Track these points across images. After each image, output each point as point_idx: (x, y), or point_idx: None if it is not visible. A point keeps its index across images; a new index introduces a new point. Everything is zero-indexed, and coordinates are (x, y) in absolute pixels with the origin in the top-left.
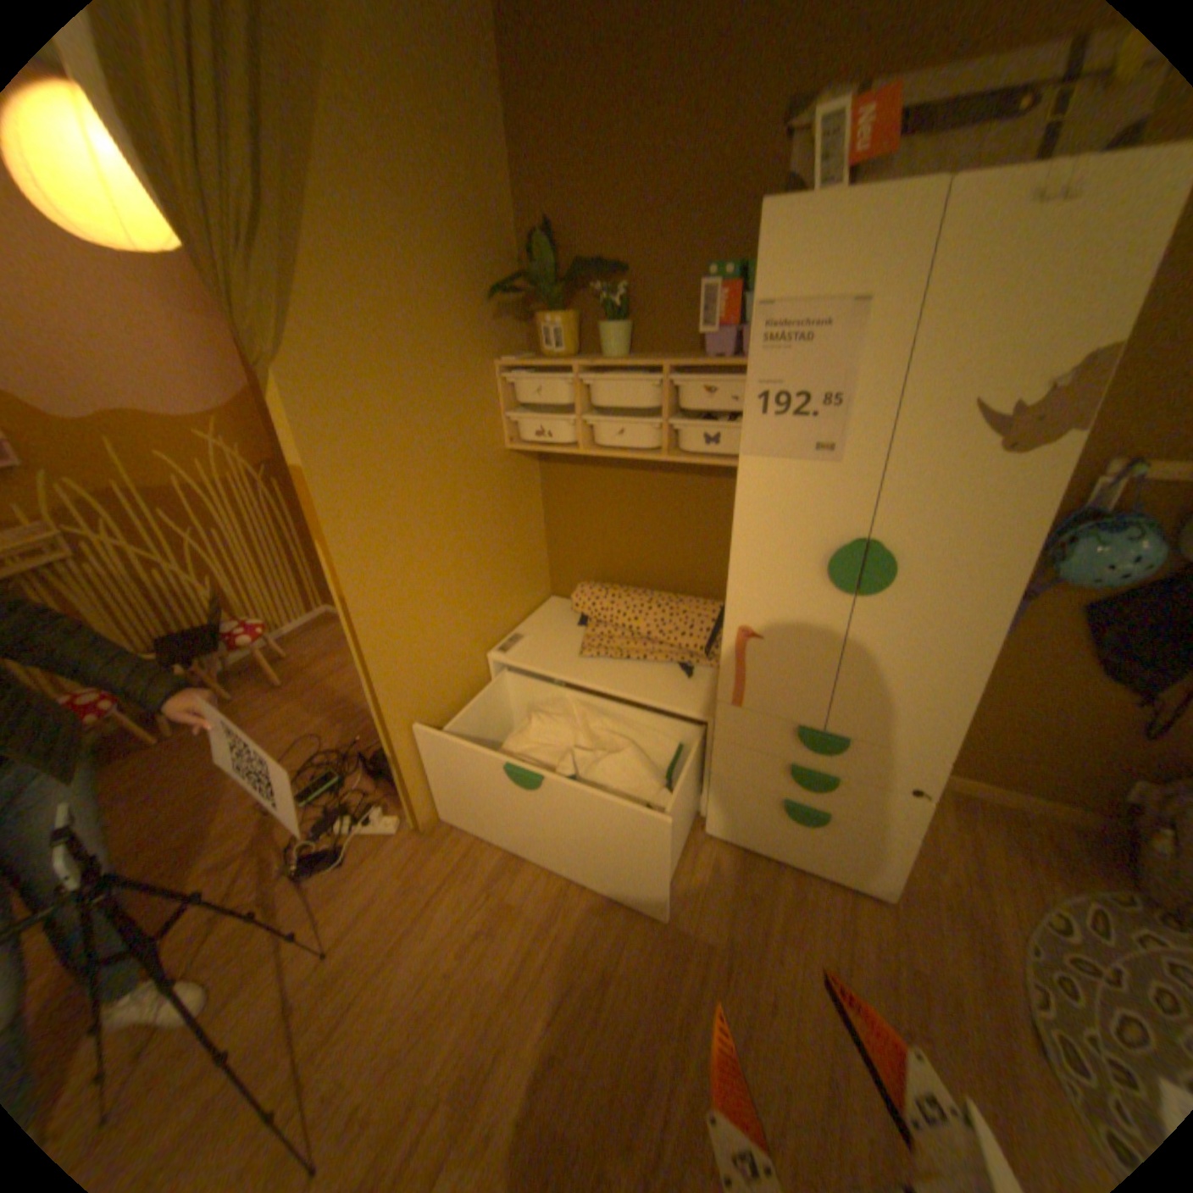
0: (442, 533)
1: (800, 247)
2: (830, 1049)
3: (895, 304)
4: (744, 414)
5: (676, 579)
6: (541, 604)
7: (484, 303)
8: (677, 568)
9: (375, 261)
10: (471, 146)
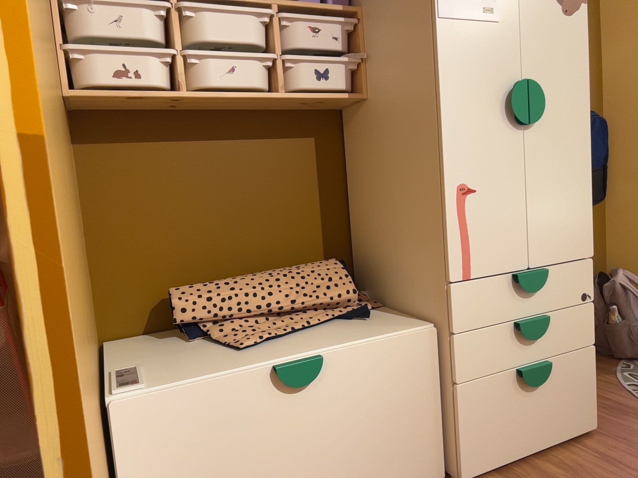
0: None
1: None
2: None
3: None
4: None
5: (274, 256)
6: (103, 349)
7: None
8: (273, 242)
9: None
10: None
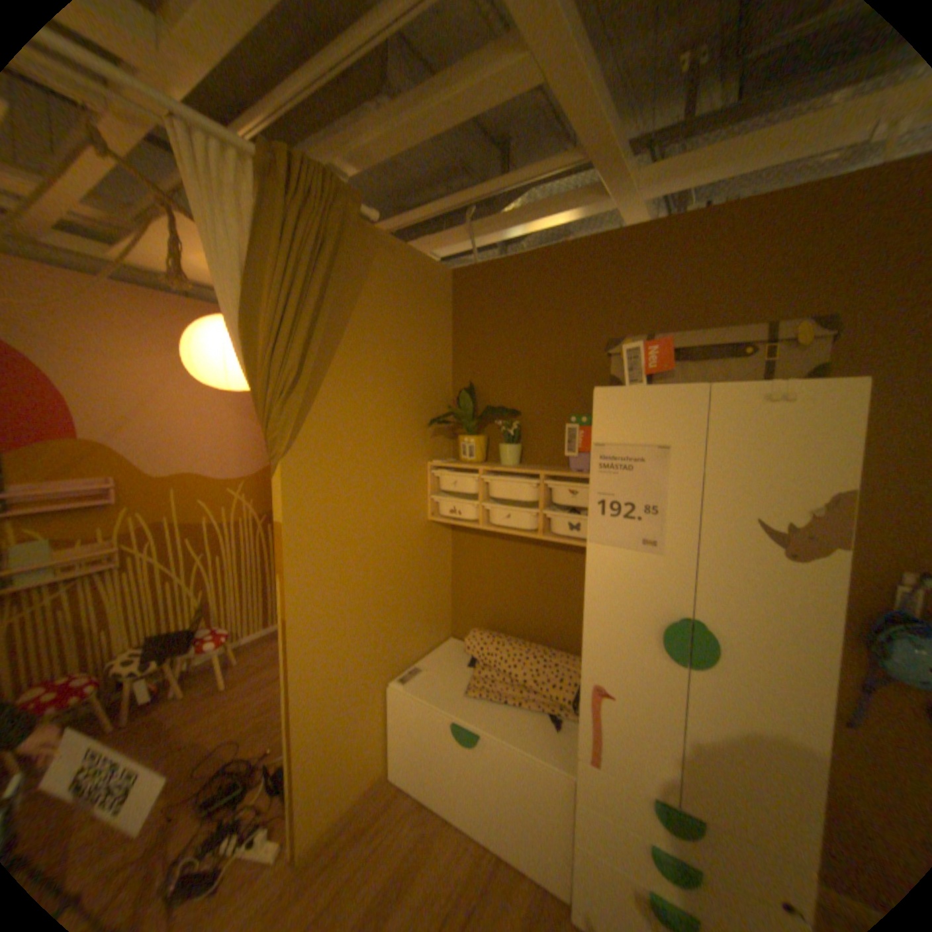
0: (370, 577)
1: (619, 415)
2: None
3: (687, 452)
4: (590, 514)
5: (552, 635)
6: (441, 644)
7: (426, 428)
8: (552, 625)
9: (361, 404)
10: (431, 347)
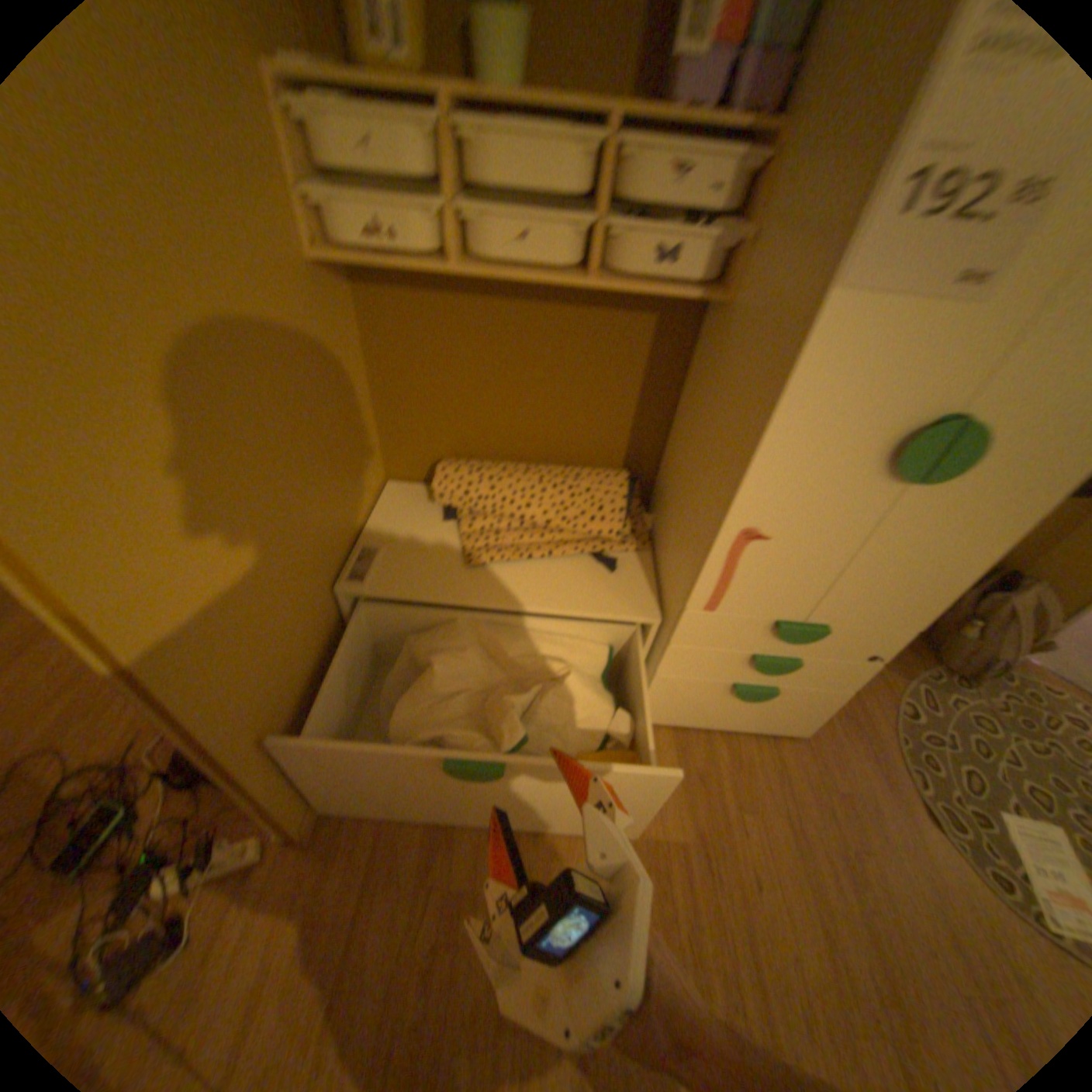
0: (239, 424)
1: None
2: (811, 900)
3: None
4: (869, 210)
5: (564, 446)
6: (379, 494)
7: None
8: (565, 433)
9: None
10: None
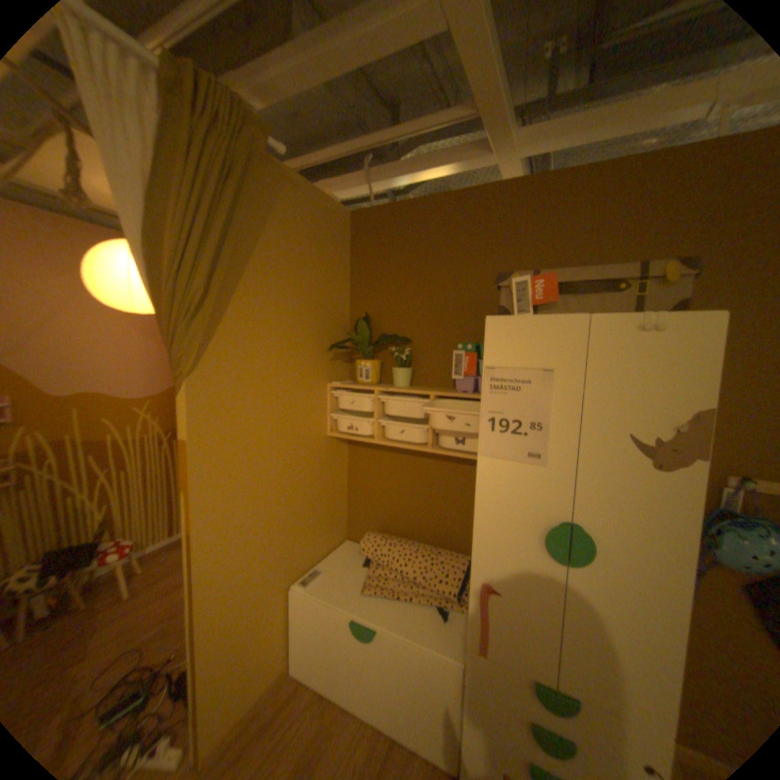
0: (275, 489)
1: (509, 341)
2: None
3: (568, 375)
4: (480, 430)
5: (437, 535)
6: (339, 546)
7: (327, 352)
8: (438, 527)
9: (267, 328)
10: (332, 280)
